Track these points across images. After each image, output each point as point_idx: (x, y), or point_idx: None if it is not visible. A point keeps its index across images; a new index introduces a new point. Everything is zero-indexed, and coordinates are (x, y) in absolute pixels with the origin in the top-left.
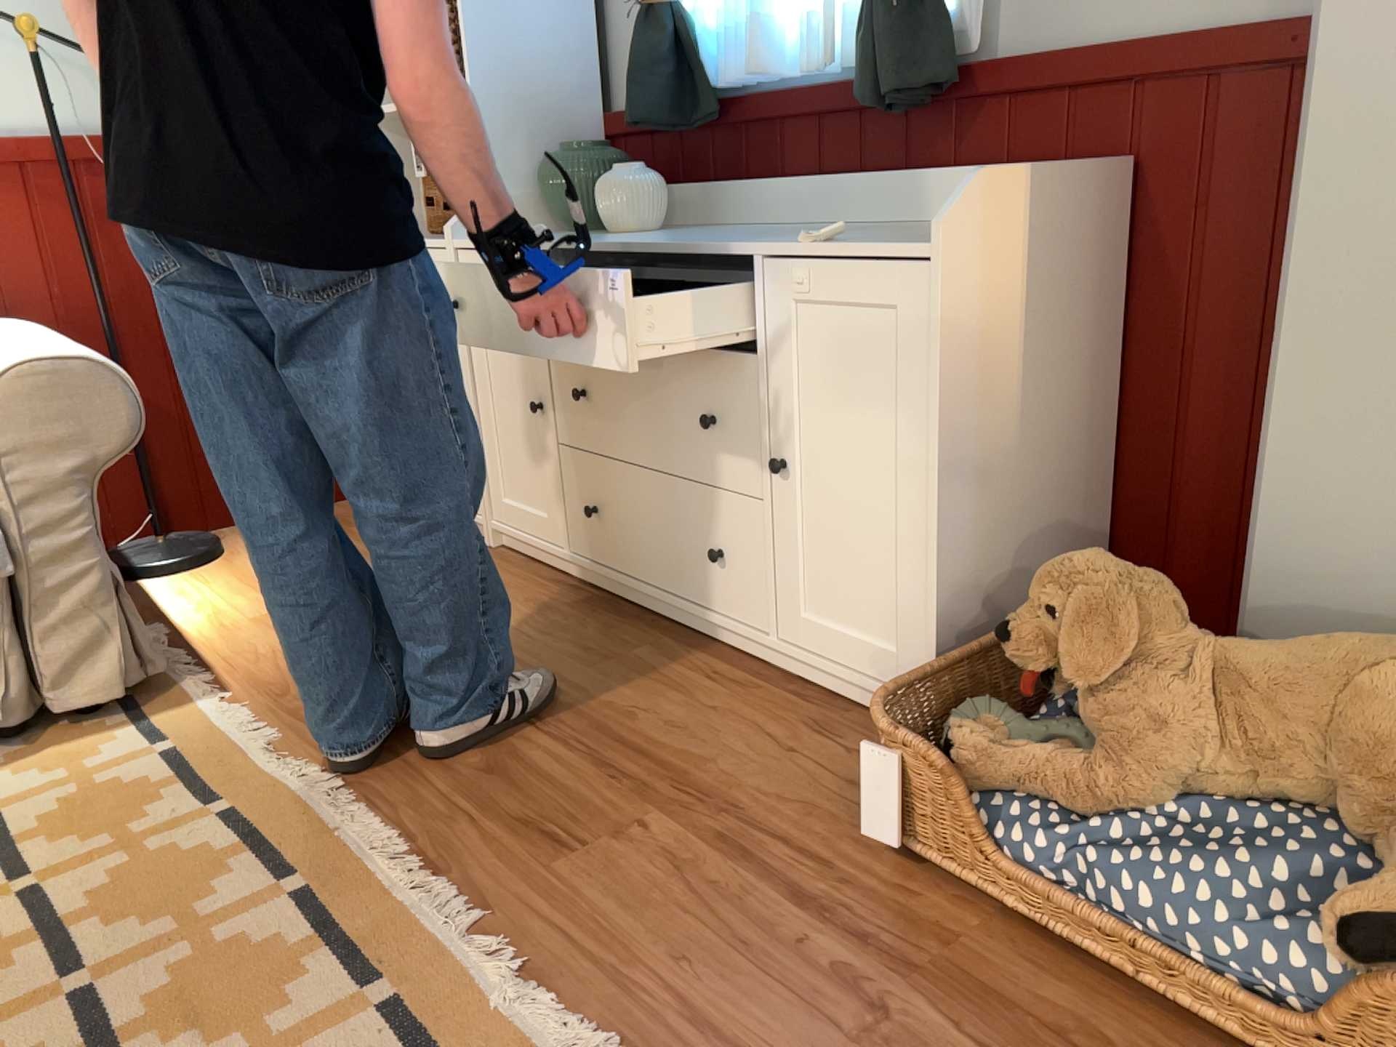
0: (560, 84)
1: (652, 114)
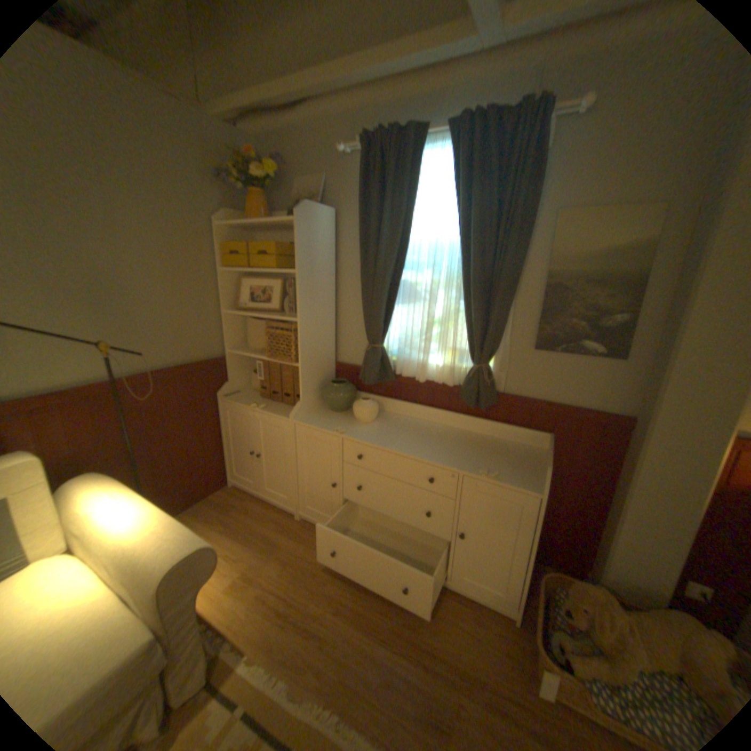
0: (325, 355)
1: (374, 381)
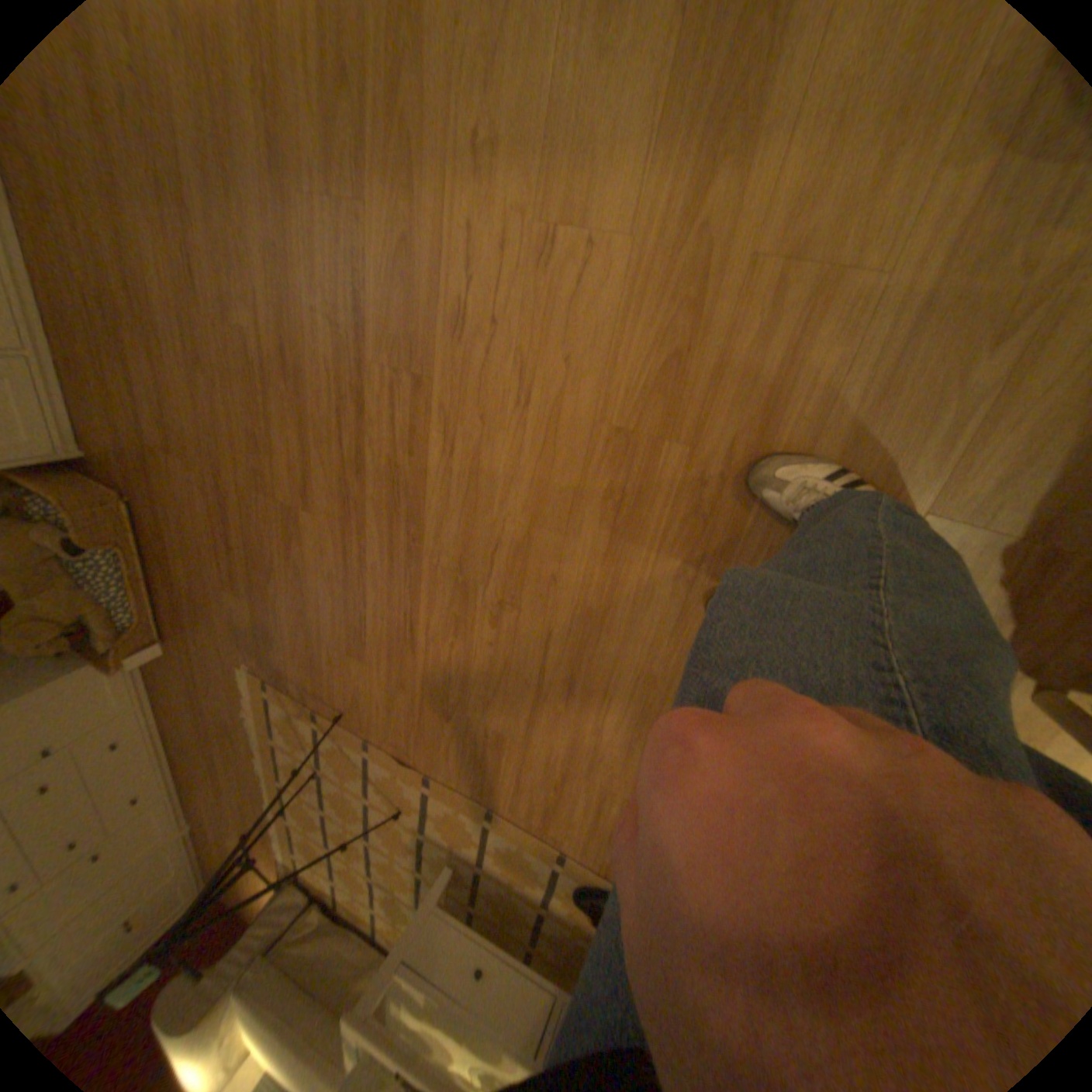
0: None
1: None
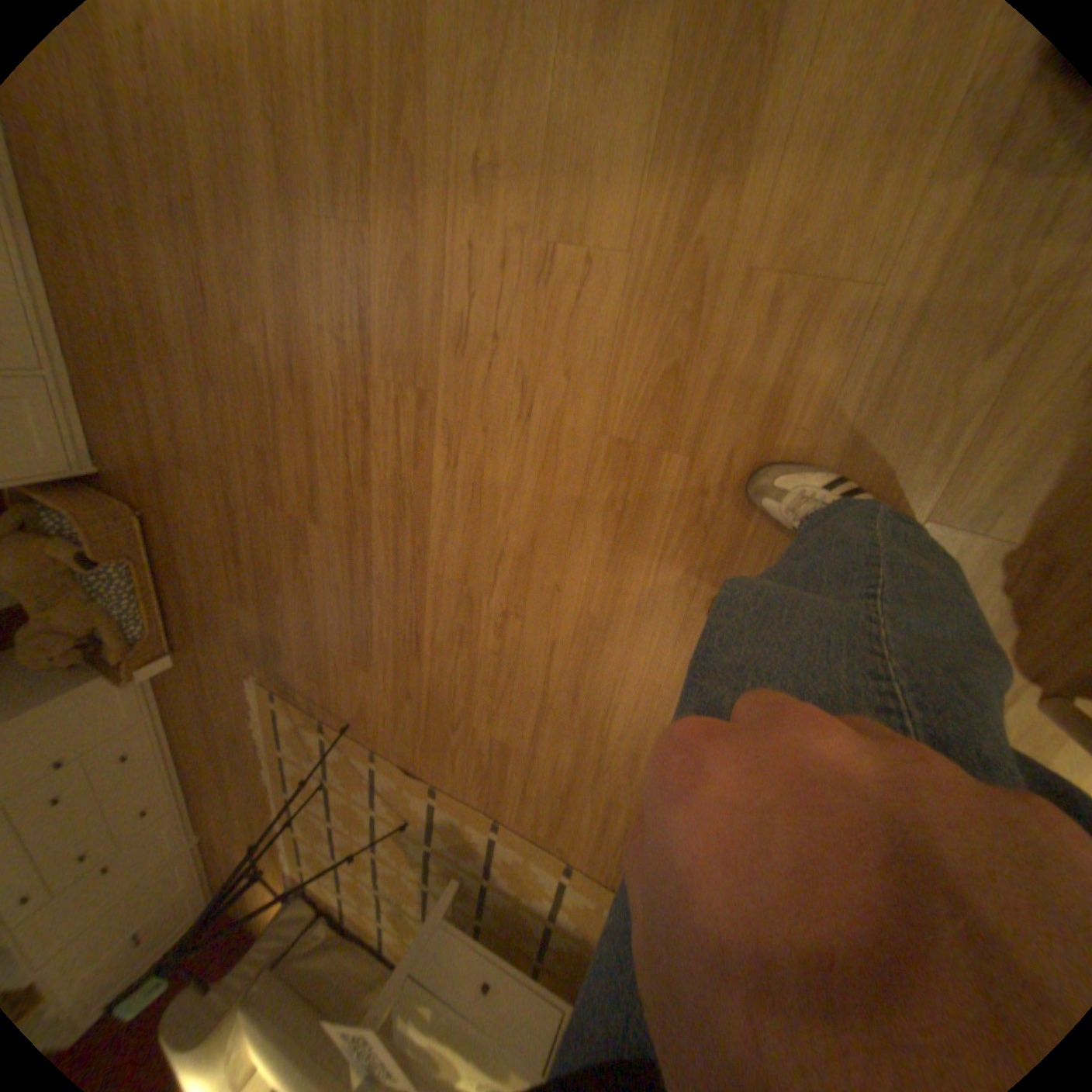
0: None
1: None
